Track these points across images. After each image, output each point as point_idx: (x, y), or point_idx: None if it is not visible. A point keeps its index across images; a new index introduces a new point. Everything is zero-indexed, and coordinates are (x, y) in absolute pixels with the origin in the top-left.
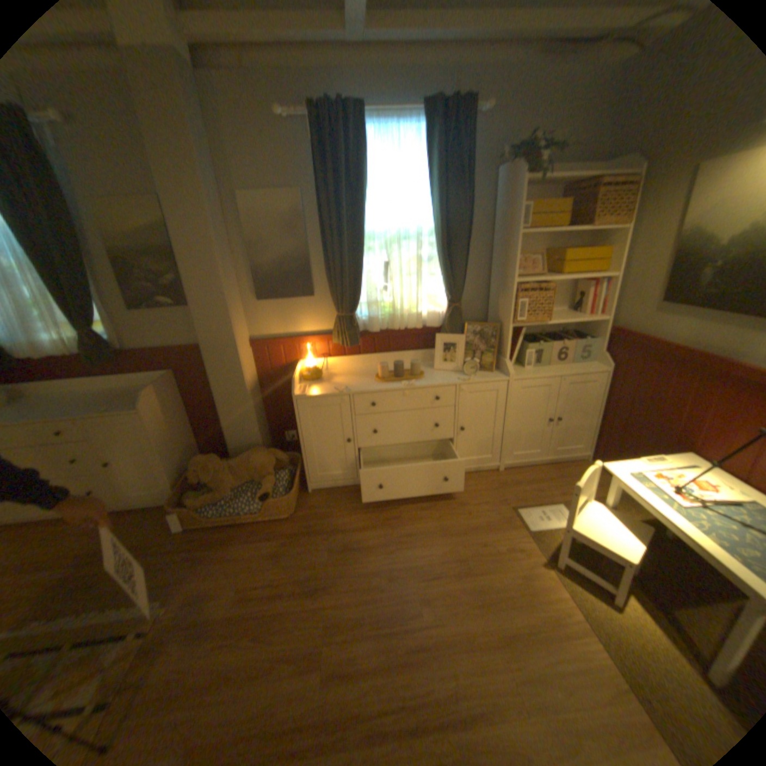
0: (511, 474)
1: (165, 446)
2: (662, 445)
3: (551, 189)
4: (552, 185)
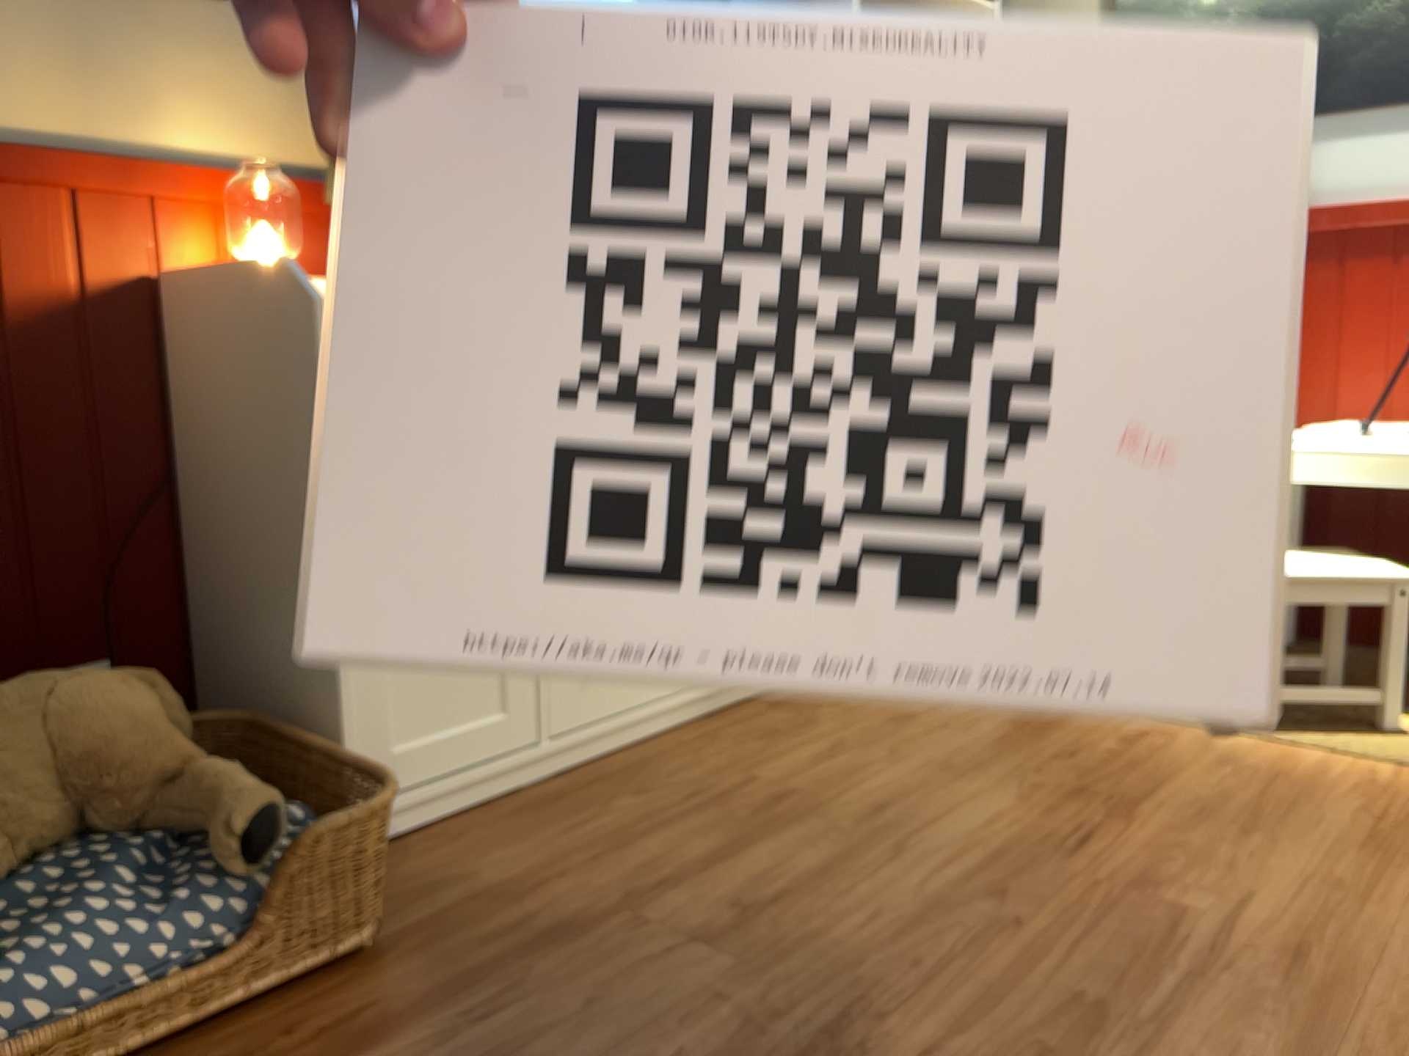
0: None
1: None
2: None
3: None
4: None
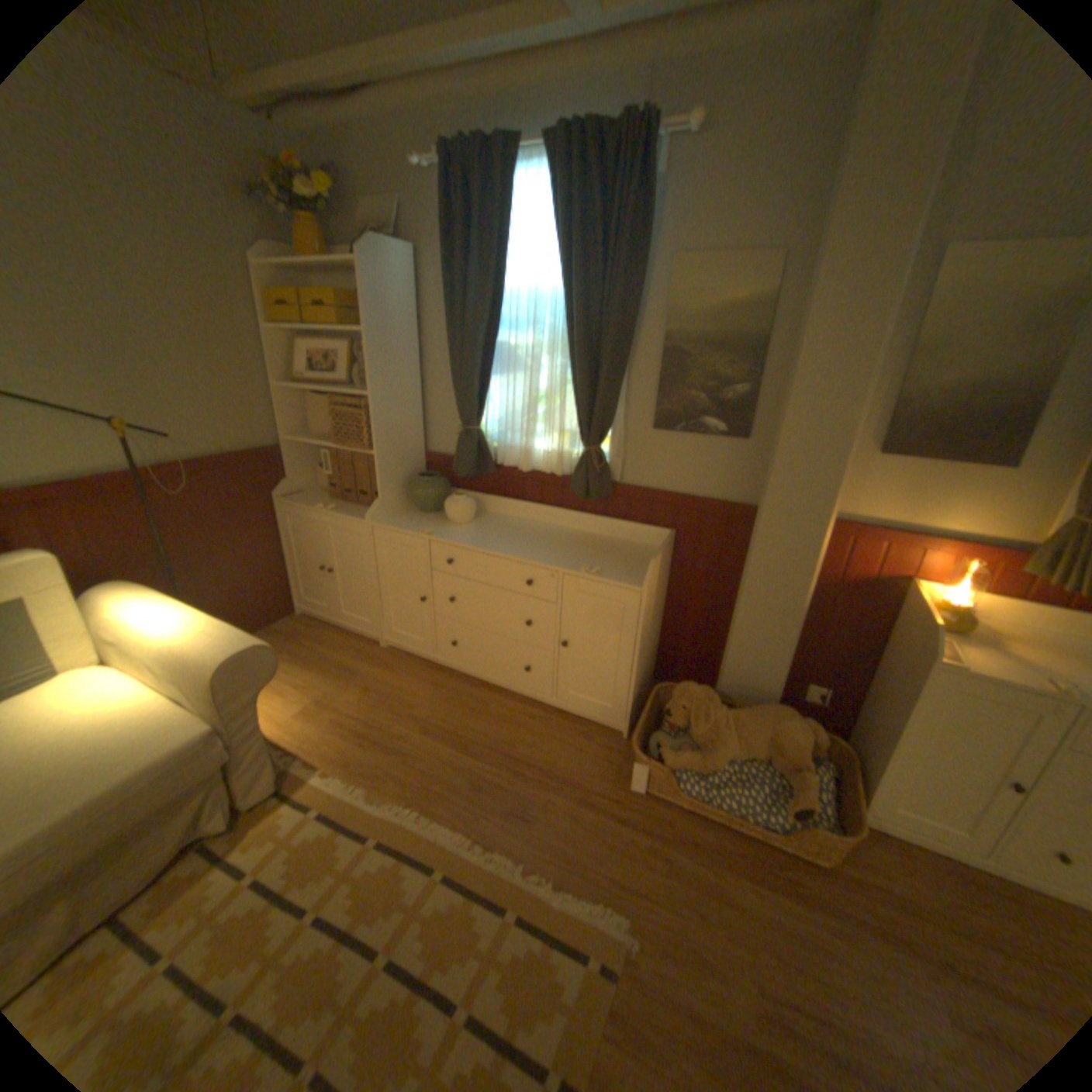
0: None
1: (643, 647)
2: None
3: None
4: None
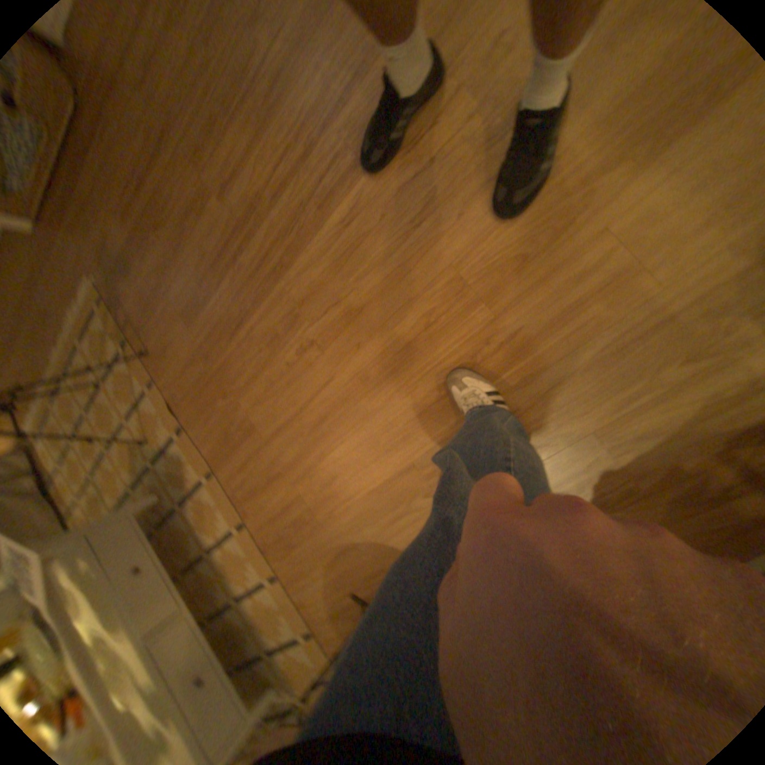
0: None
1: None
2: None
3: None
4: None
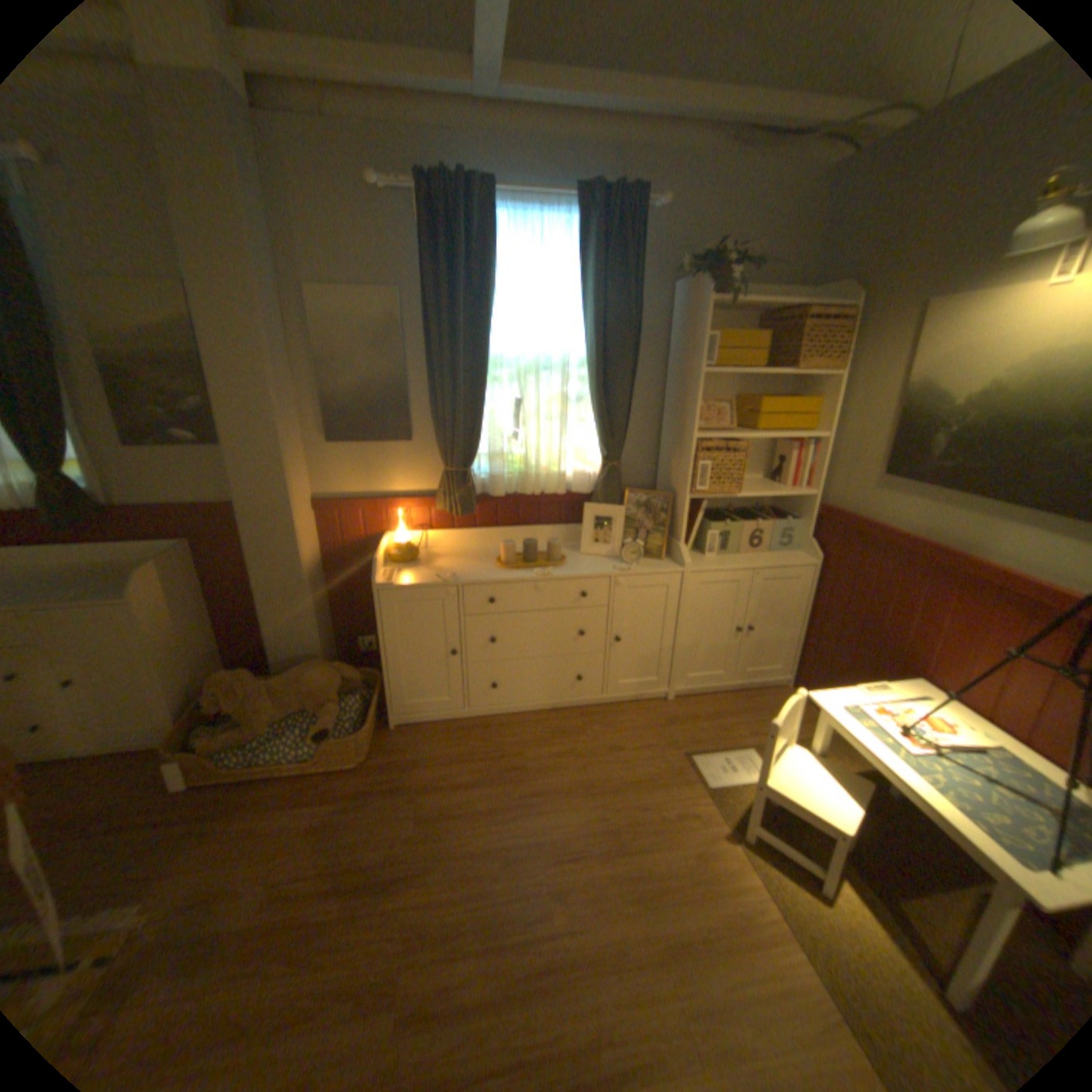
0: (684, 705)
1: (169, 656)
2: (884, 668)
3: (744, 317)
4: (745, 312)
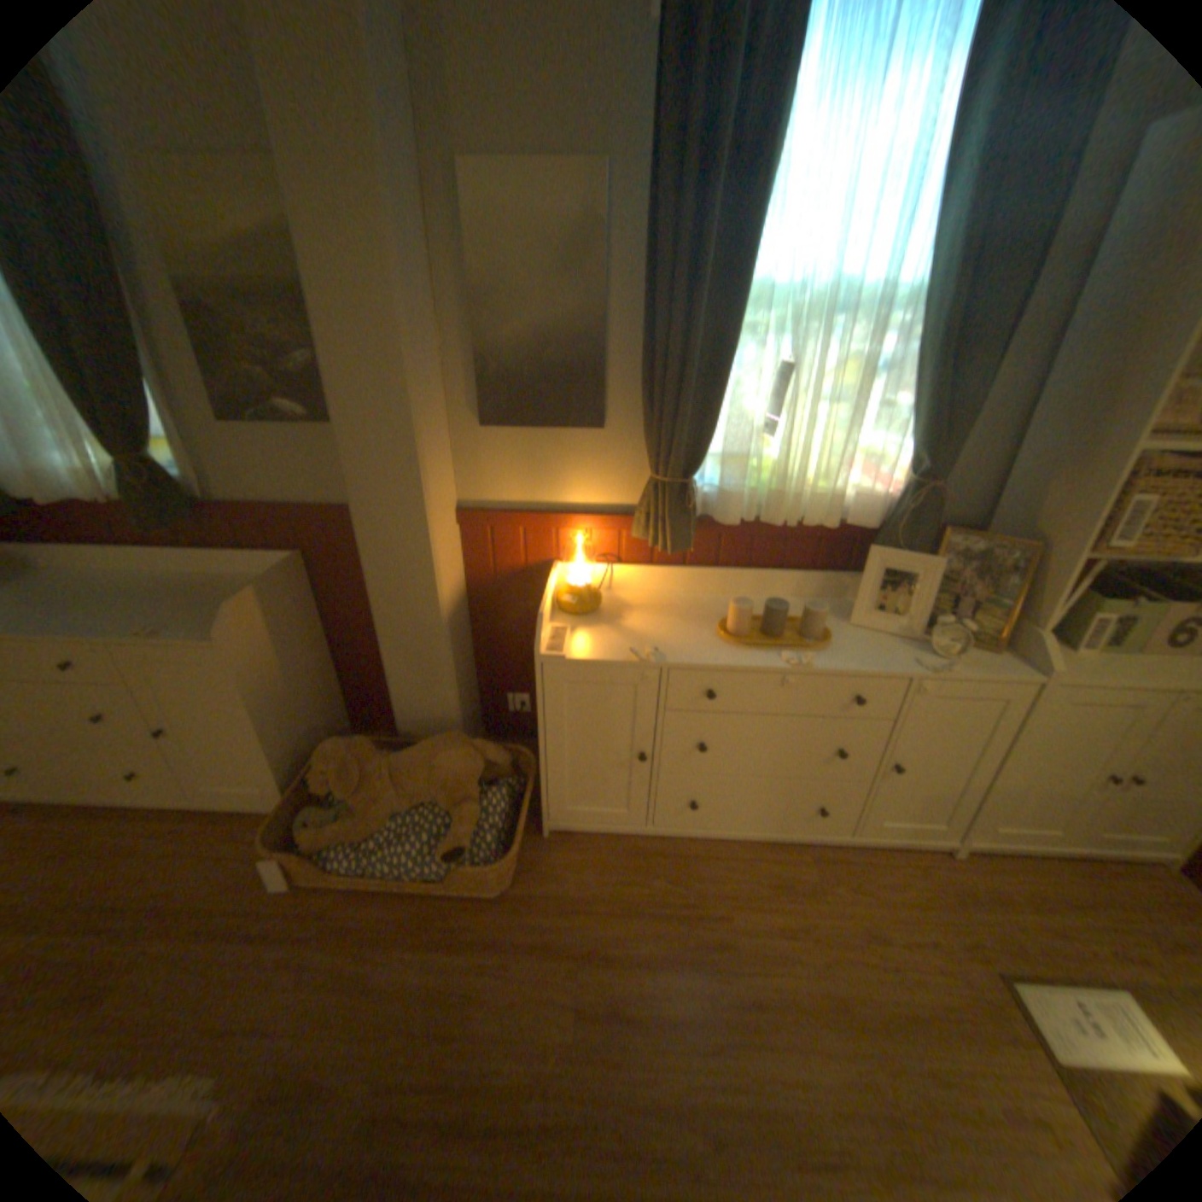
0: (985, 871)
1: (274, 708)
2: None
3: None
4: None
